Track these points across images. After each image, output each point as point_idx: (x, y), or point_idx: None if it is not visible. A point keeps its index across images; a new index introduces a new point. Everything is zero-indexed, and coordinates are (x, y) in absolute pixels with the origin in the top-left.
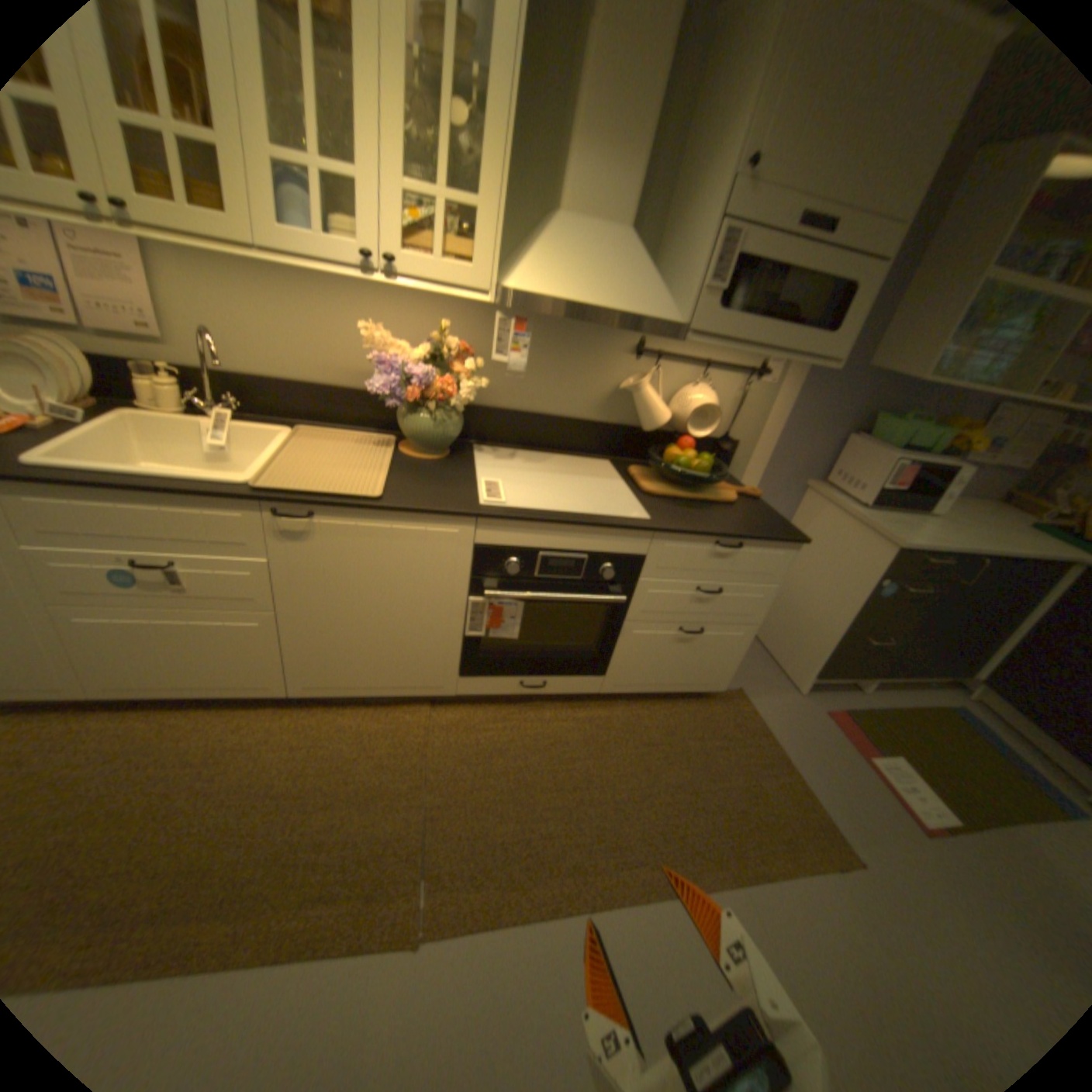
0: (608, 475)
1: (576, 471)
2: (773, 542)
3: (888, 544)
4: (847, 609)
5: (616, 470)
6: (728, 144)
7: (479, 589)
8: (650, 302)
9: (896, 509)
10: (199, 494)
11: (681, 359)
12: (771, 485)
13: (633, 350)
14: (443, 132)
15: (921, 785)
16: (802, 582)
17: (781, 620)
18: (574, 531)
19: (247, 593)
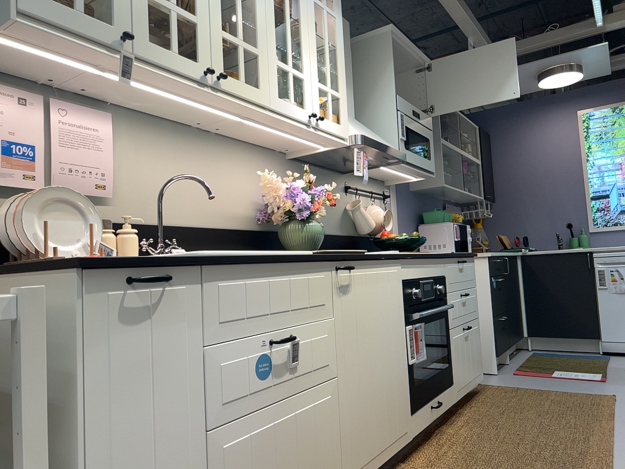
0: None
1: None
2: (471, 256)
3: (481, 259)
4: (485, 305)
5: None
6: (383, 86)
7: (408, 317)
8: (390, 145)
9: None
10: (310, 257)
11: (361, 193)
12: None
13: (345, 189)
14: (328, 64)
15: (574, 372)
16: None
17: None
18: (427, 262)
19: (325, 358)
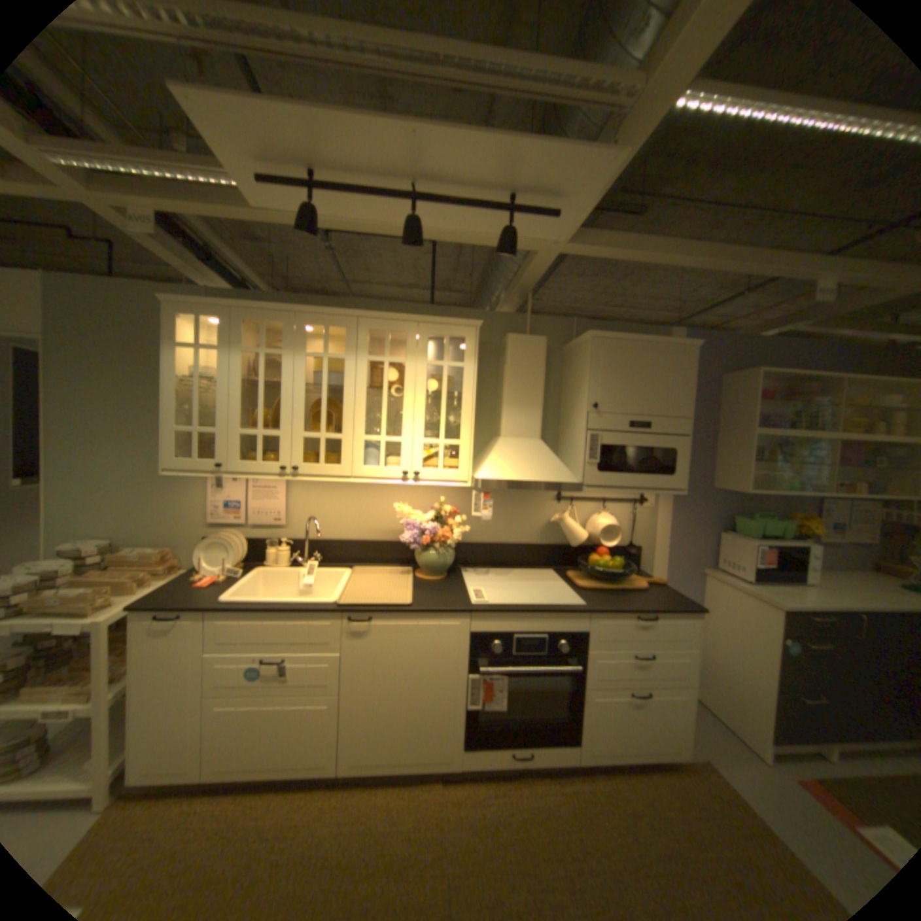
0: (553, 578)
1: (531, 578)
2: (680, 614)
3: (776, 610)
4: (770, 671)
5: (559, 574)
6: (581, 399)
7: (475, 667)
8: (557, 474)
9: (779, 584)
10: (309, 610)
11: (586, 499)
12: (677, 576)
13: (555, 498)
14: (442, 417)
15: None
16: (729, 653)
17: (726, 692)
18: (535, 617)
19: (323, 680)
